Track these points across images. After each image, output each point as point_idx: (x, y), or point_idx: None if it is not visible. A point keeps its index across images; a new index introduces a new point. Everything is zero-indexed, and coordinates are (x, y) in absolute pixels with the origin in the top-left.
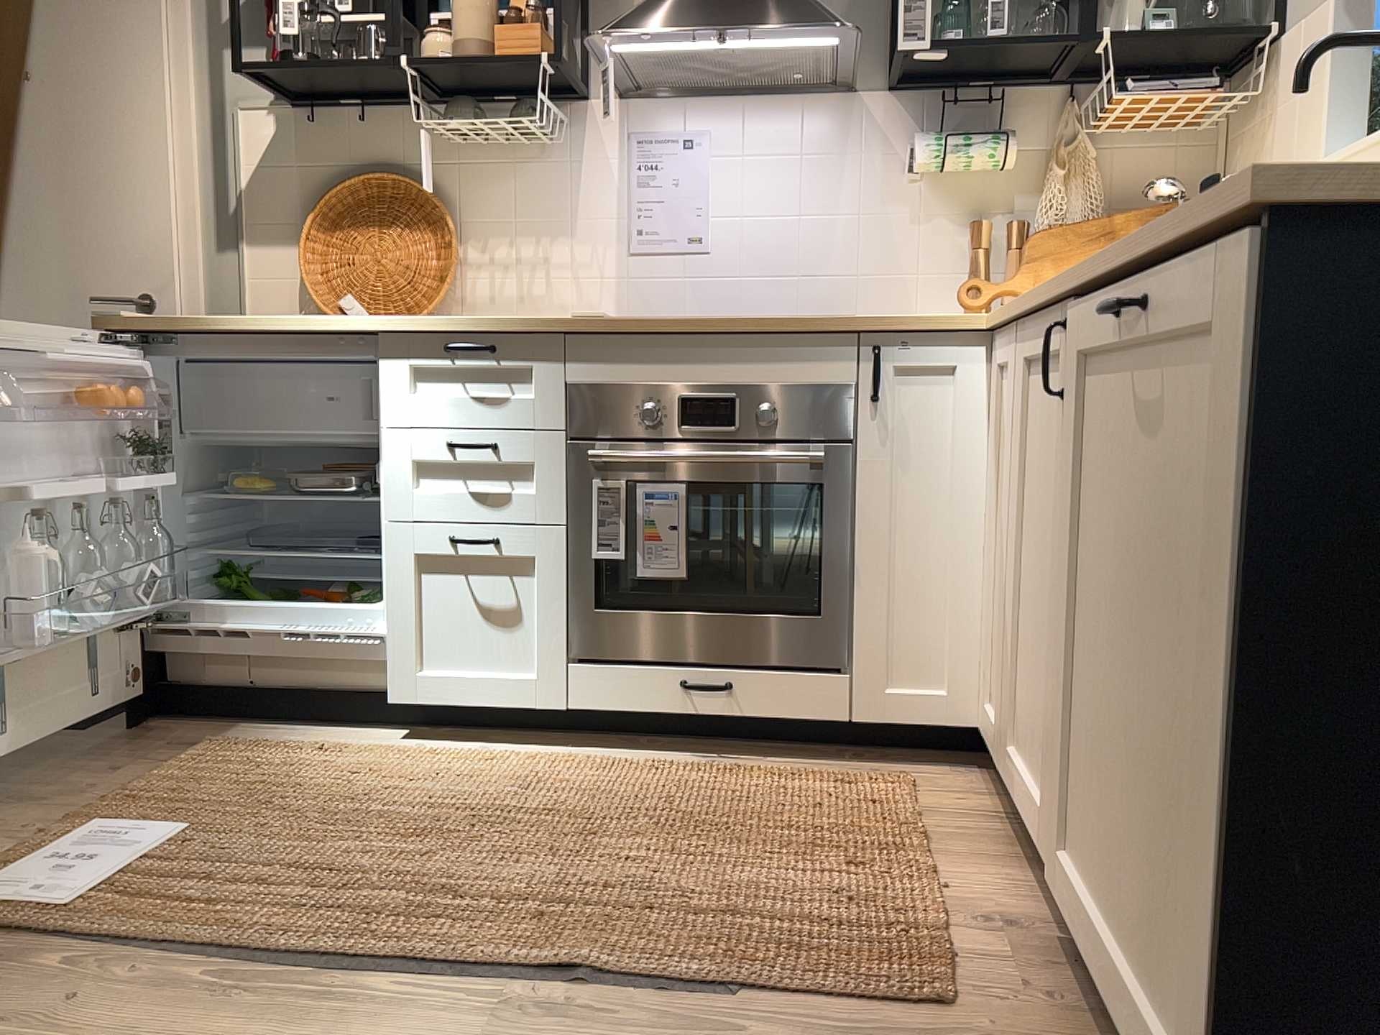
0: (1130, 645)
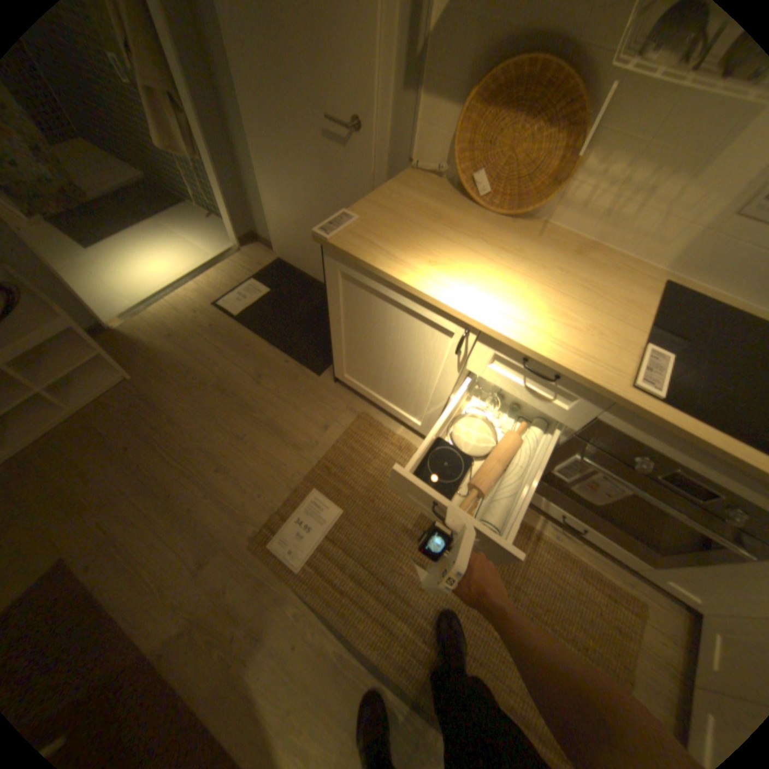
0: None
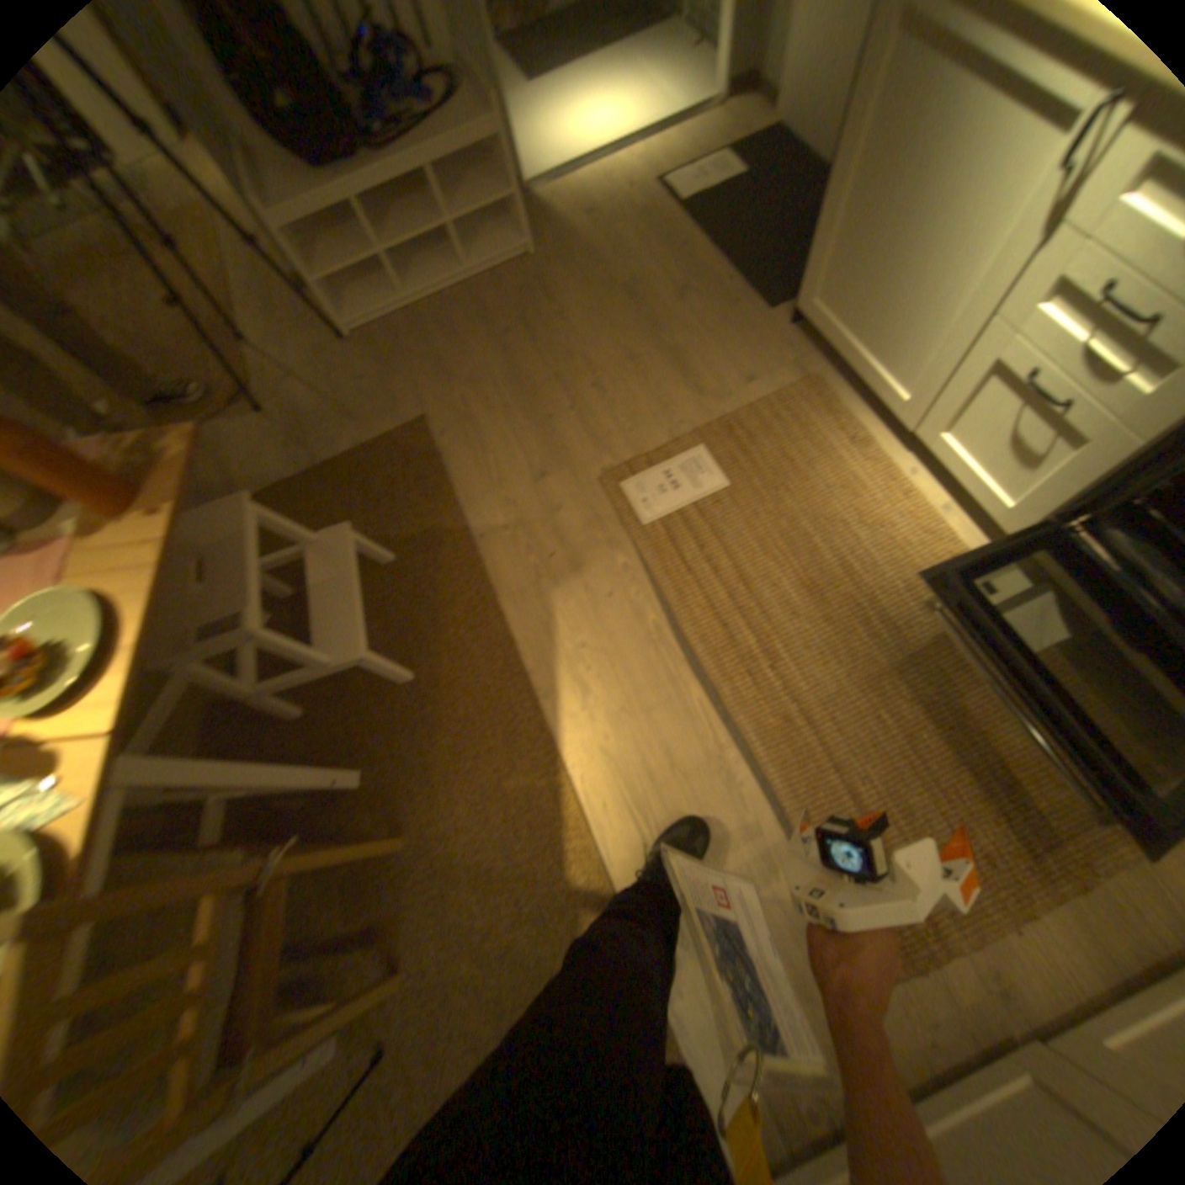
0: None
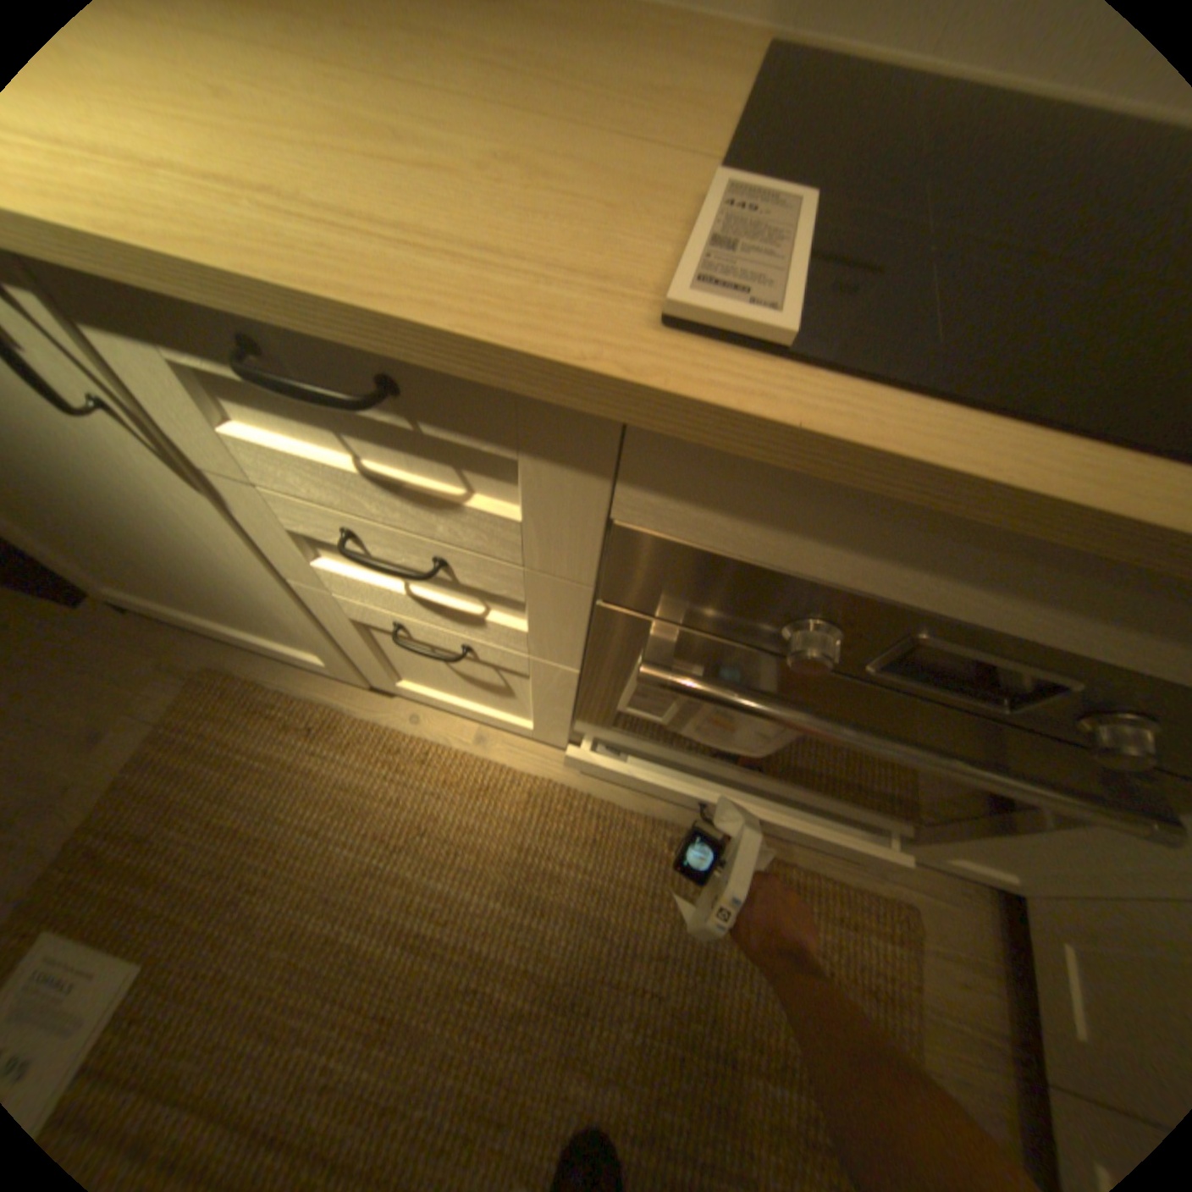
0: None
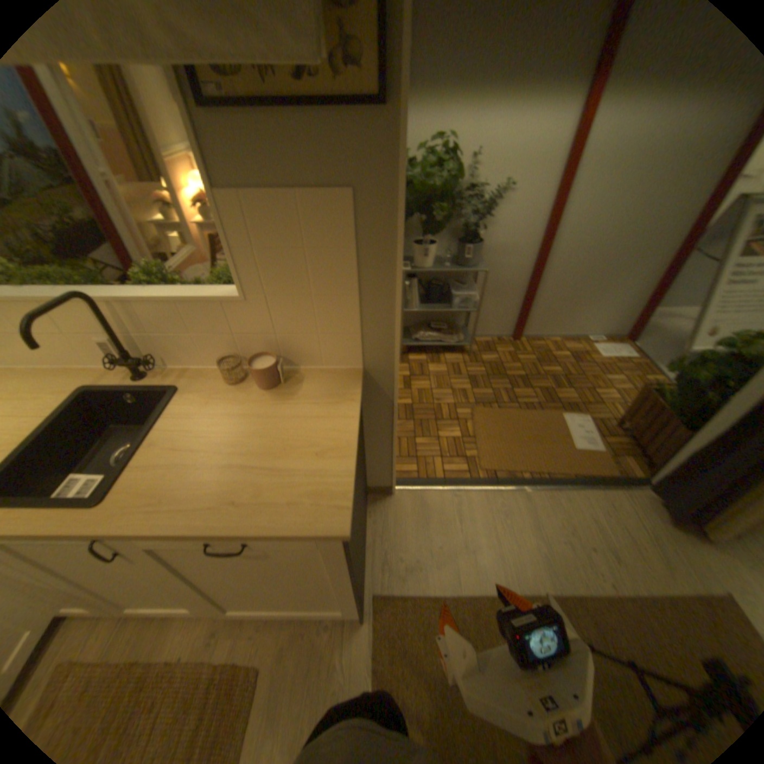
0: (246, 584)
